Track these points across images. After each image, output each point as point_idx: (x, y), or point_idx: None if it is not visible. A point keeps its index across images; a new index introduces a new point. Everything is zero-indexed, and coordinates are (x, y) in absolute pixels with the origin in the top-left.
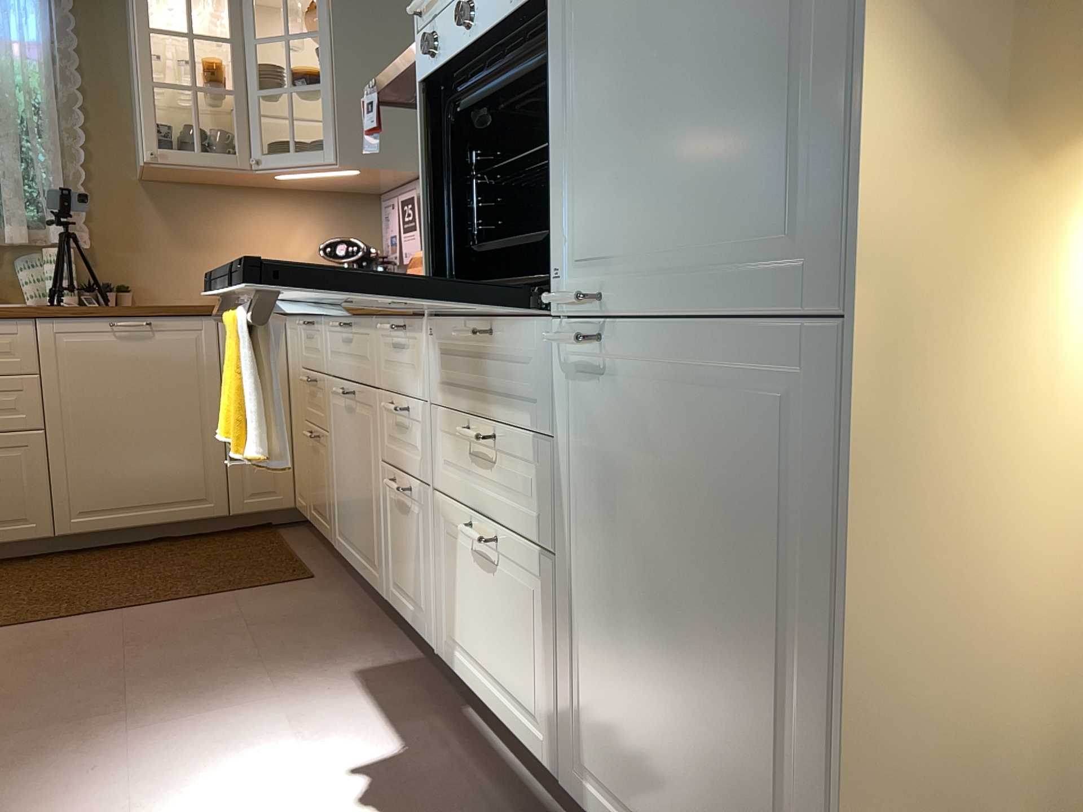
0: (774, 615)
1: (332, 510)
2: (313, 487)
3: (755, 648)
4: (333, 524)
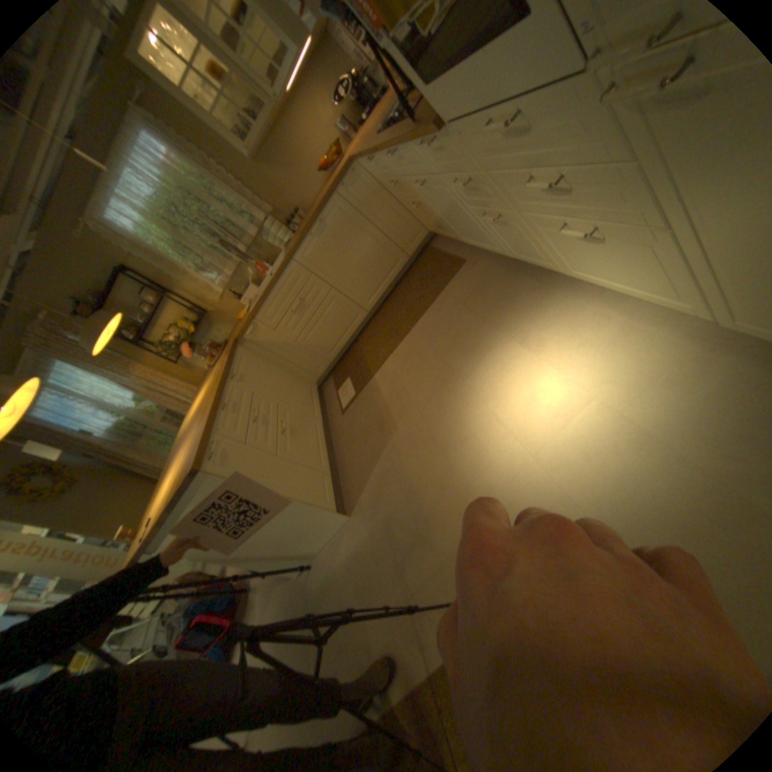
0: None
1: (452, 228)
2: (433, 221)
3: None
4: (457, 233)
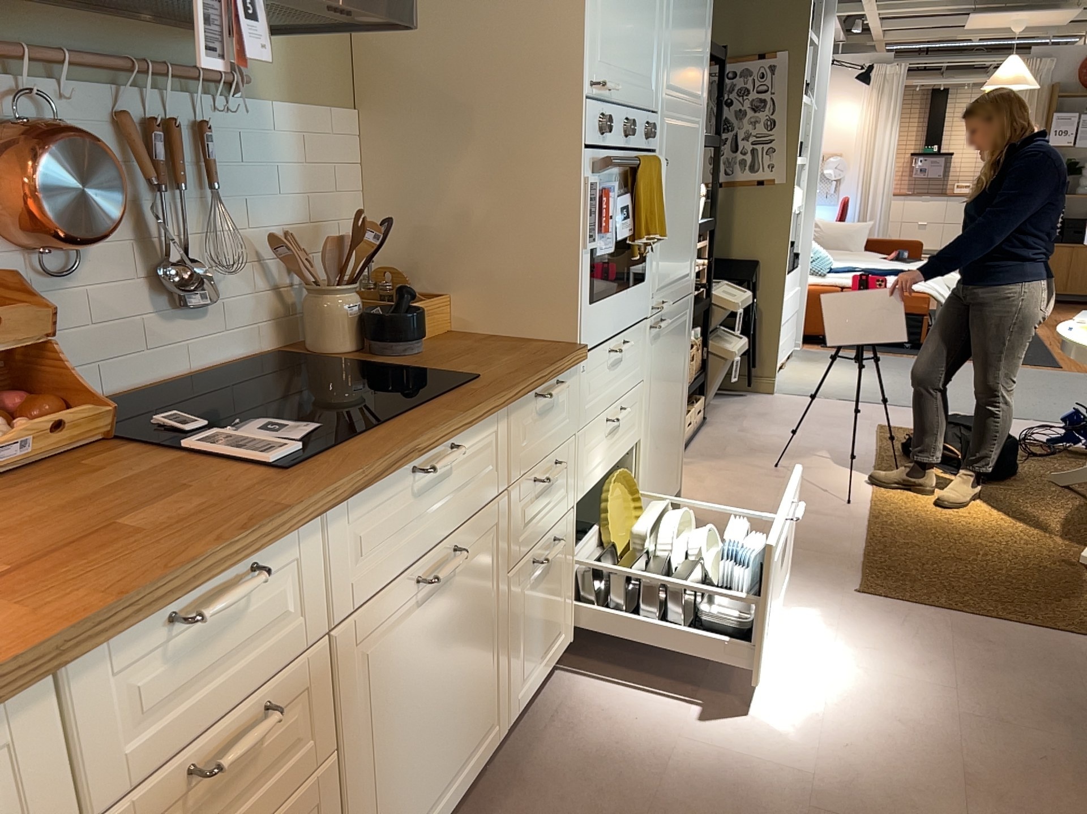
0: (681, 381)
1: None
2: None
3: (678, 395)
4: None
